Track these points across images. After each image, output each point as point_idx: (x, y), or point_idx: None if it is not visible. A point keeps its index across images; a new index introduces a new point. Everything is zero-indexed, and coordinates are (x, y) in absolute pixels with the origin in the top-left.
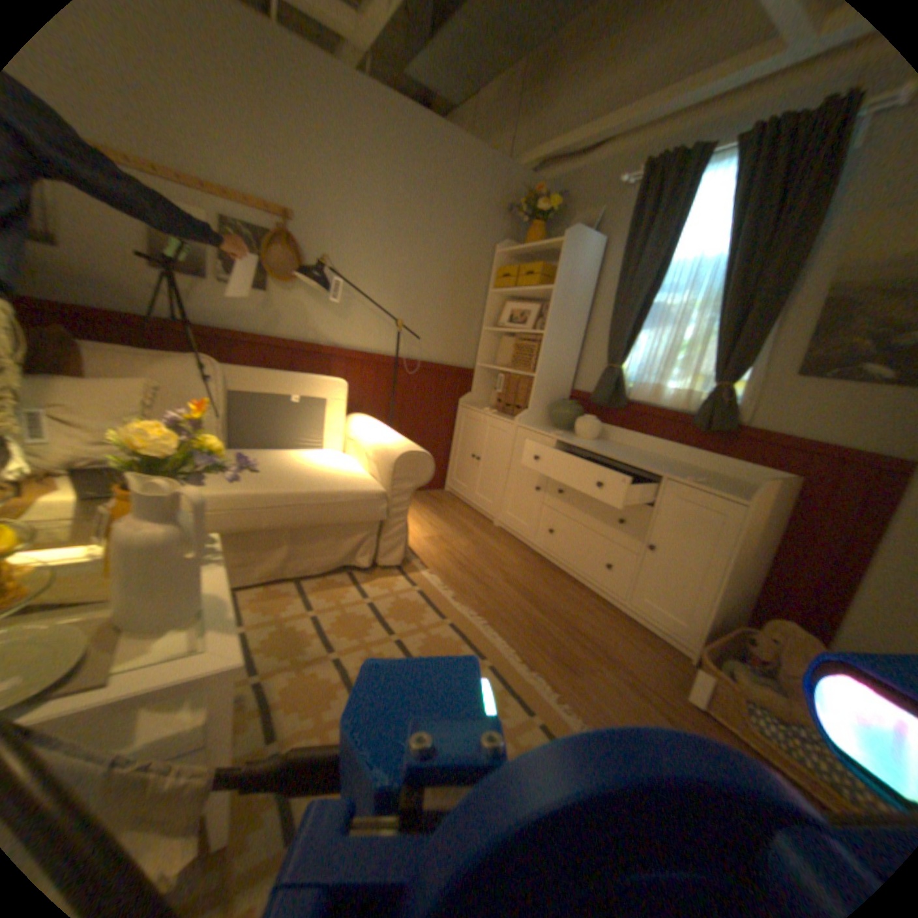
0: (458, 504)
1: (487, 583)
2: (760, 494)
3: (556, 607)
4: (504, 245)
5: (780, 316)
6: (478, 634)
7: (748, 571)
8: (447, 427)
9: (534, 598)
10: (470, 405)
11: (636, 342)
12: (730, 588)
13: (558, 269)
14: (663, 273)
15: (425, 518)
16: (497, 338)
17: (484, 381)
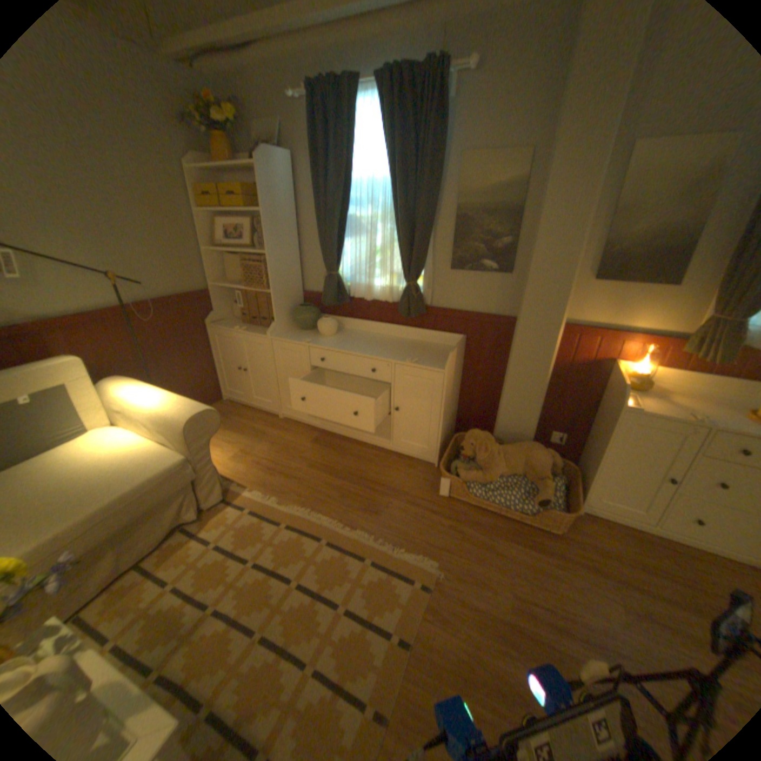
0: (243, 409)
1: (296, 475)
2: (446, 355)
3: (349, 468)
4: (191, 159)
5: (433, 229)
6: (308, 522)
7: (450, 402)
8: (204, 348)
9: (333, 469)
10: (219, 323)
11: (343, 252)
12: (444, 419)
13: (257, 186)
14: (347, 191)
15: (220, 438)
16: (220, 253)
17: (223, 296)
